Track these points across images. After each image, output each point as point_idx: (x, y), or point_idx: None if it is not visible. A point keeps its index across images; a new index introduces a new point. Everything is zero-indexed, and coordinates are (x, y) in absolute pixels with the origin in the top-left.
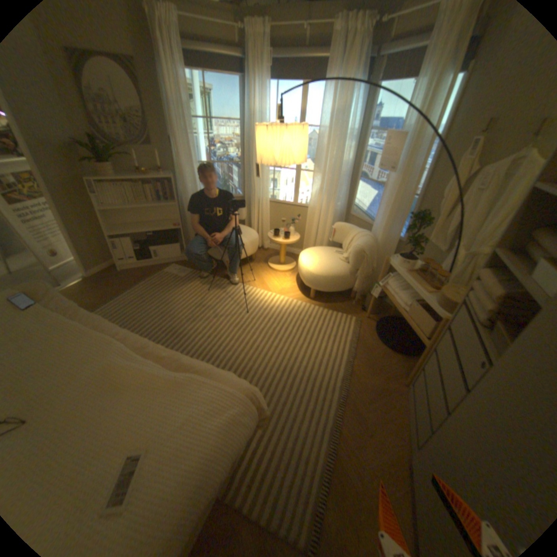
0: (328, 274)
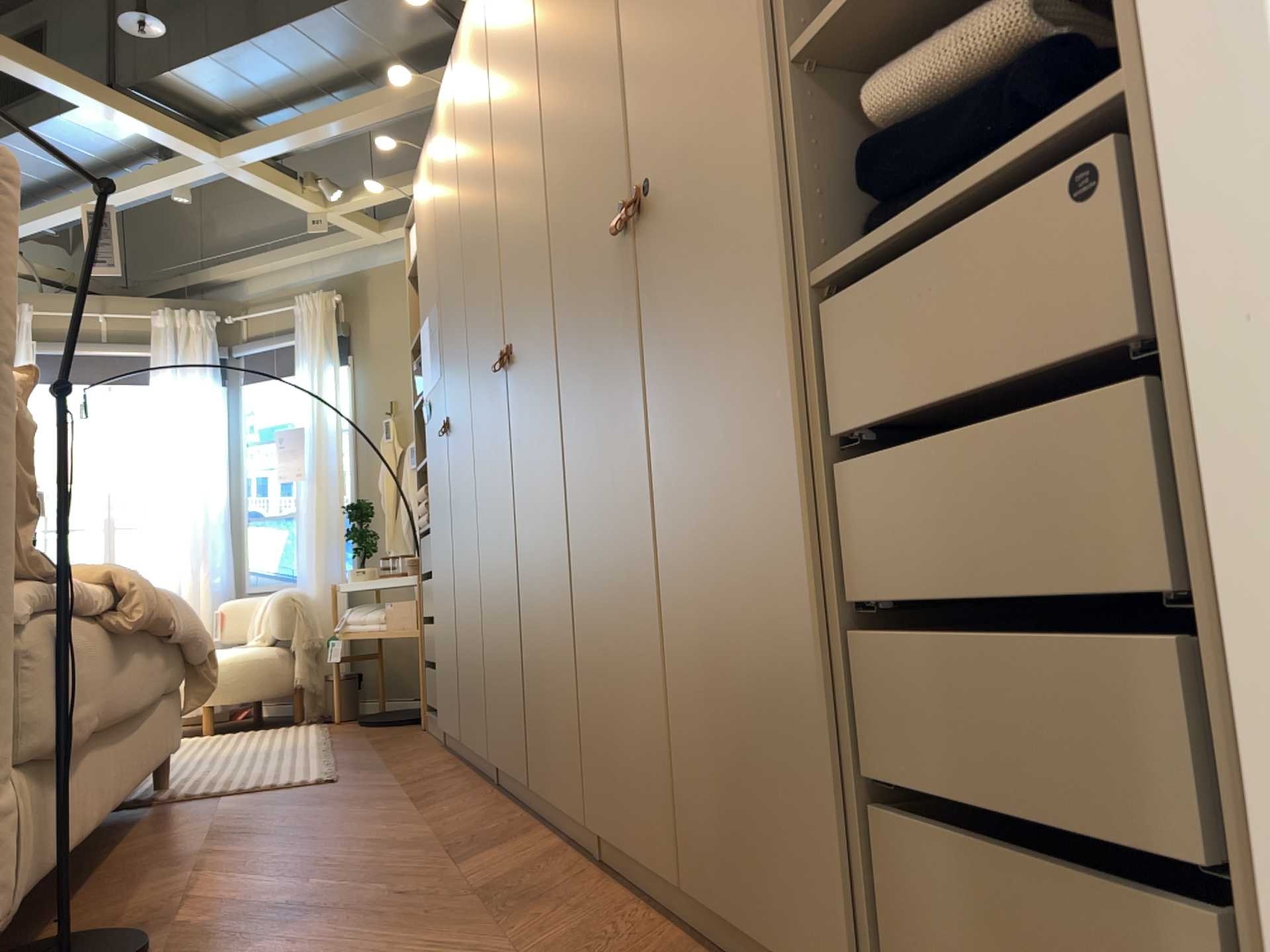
0: (247, 653)
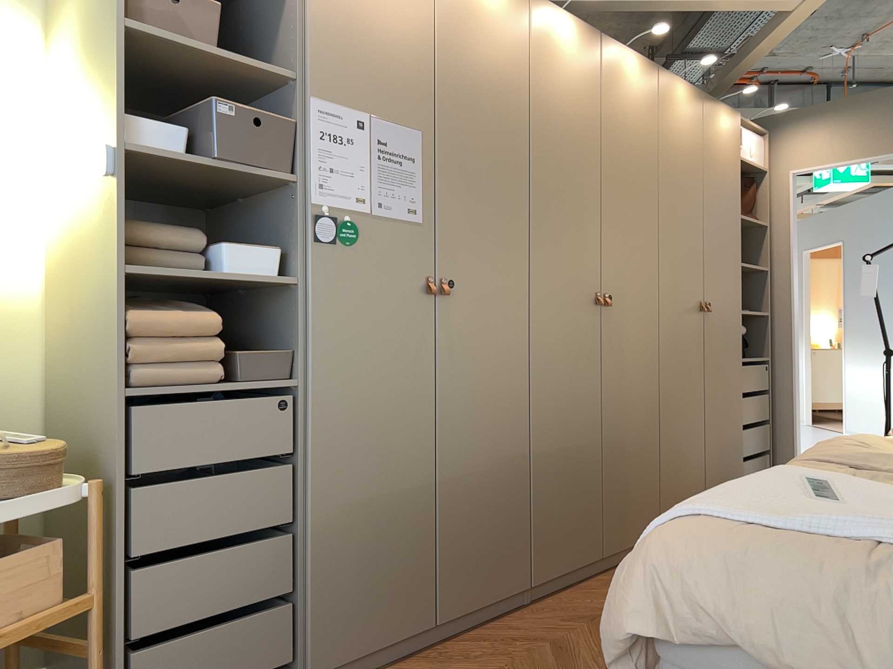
0: None
